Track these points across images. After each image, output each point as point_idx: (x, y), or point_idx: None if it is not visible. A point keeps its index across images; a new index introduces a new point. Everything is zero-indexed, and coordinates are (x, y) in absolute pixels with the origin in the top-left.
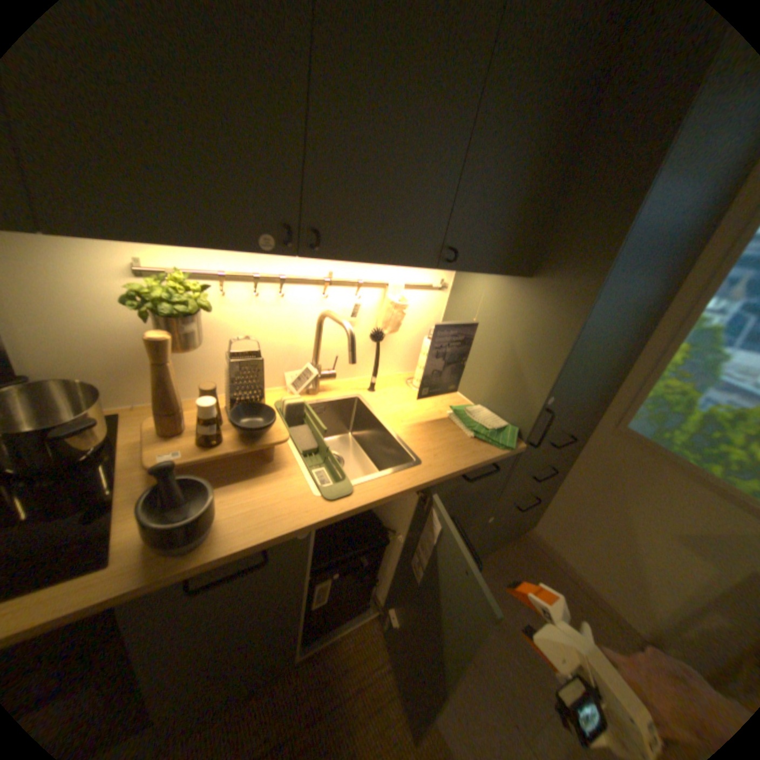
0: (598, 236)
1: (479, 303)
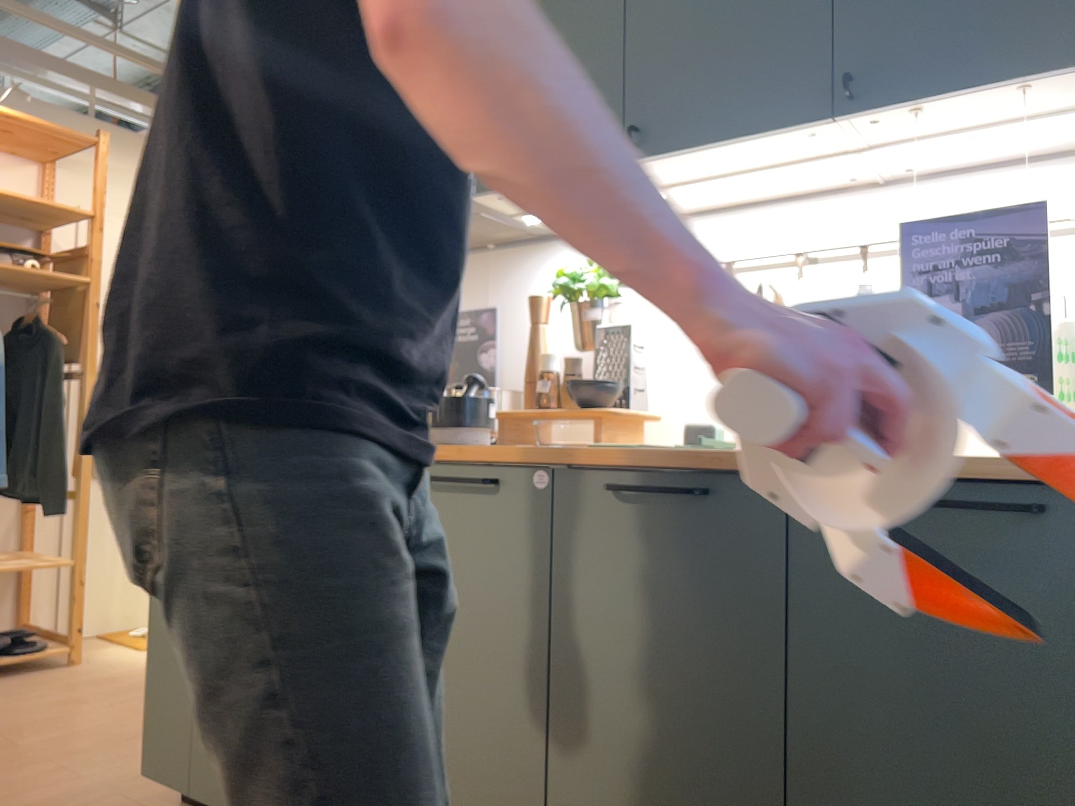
0: None
1: None
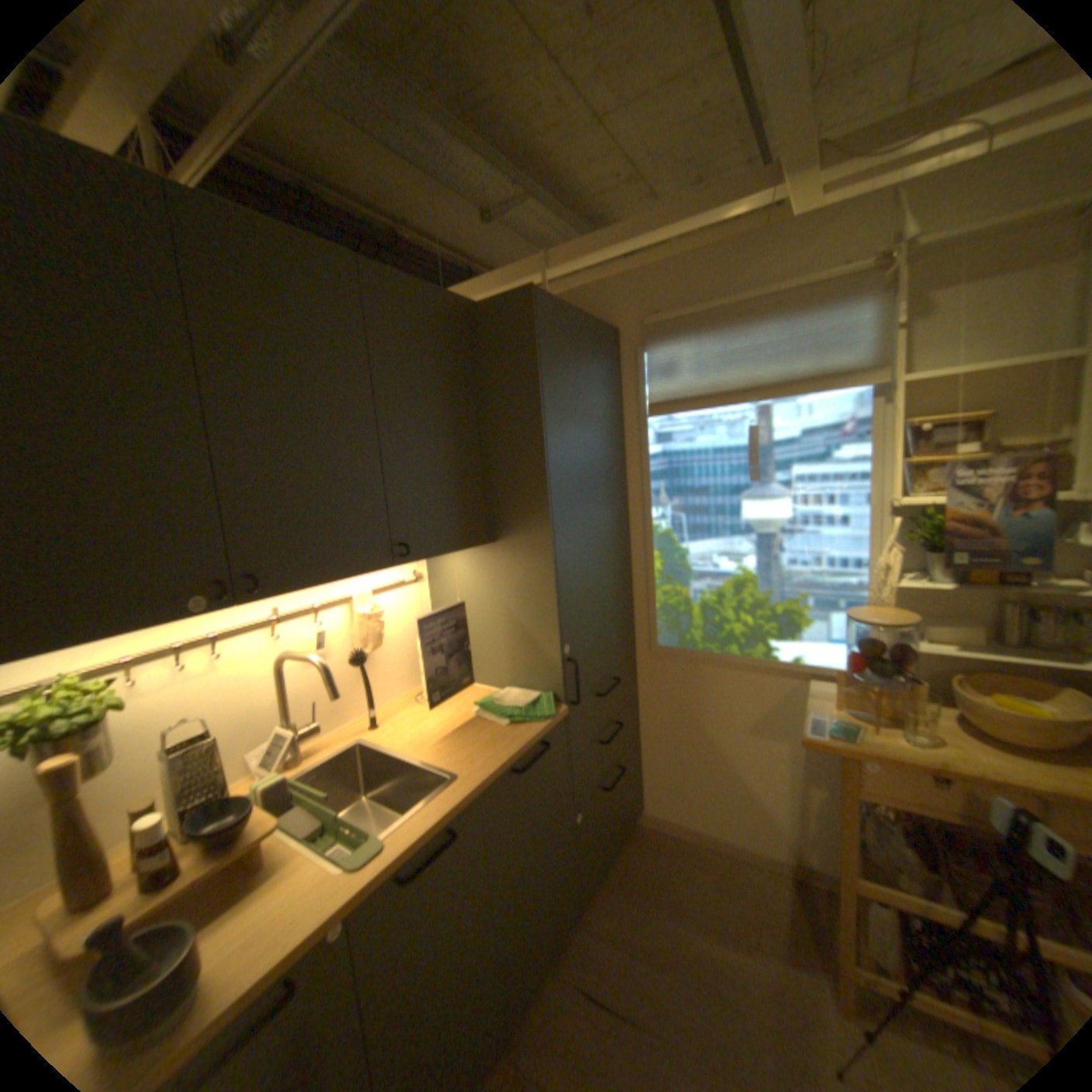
0: (529, 494)
1: (460, 582)
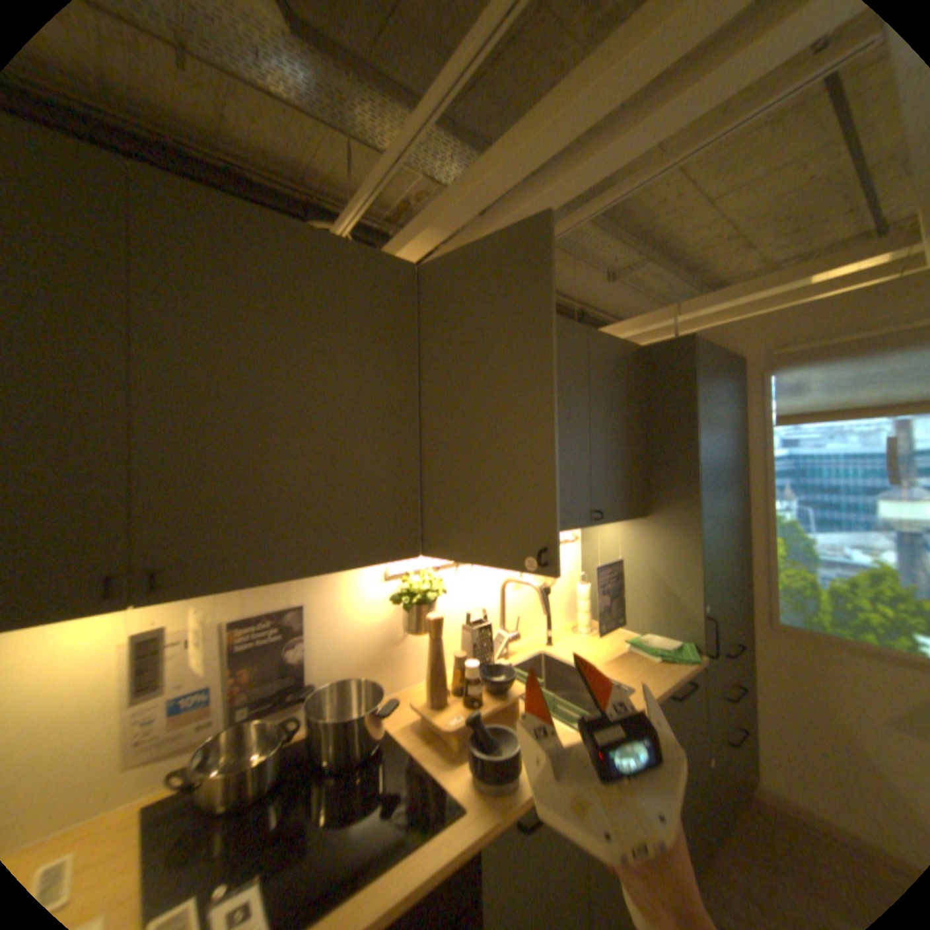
0: (680, 482)
1: (610, 545)
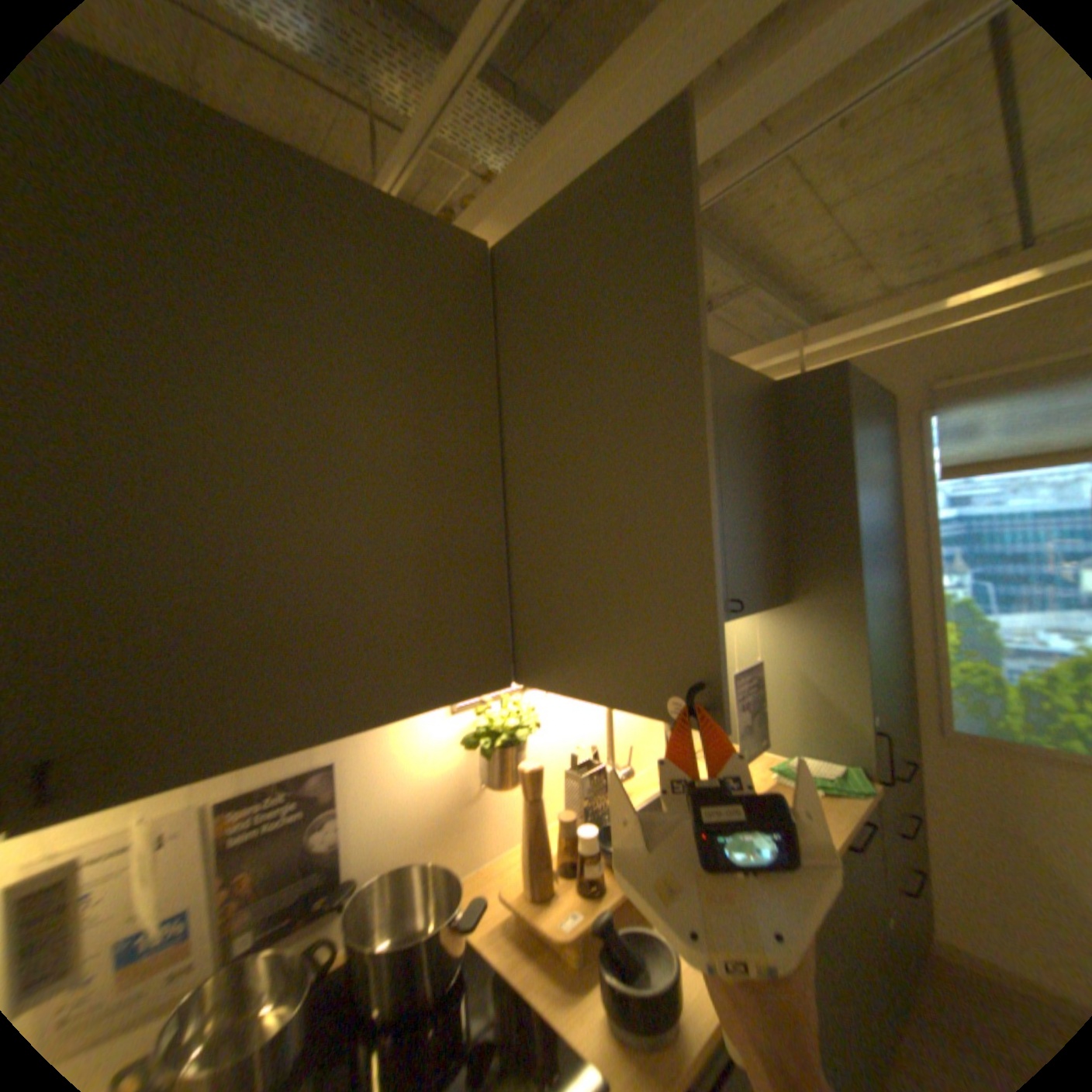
0: (835, 556)
1: (741, 641)
